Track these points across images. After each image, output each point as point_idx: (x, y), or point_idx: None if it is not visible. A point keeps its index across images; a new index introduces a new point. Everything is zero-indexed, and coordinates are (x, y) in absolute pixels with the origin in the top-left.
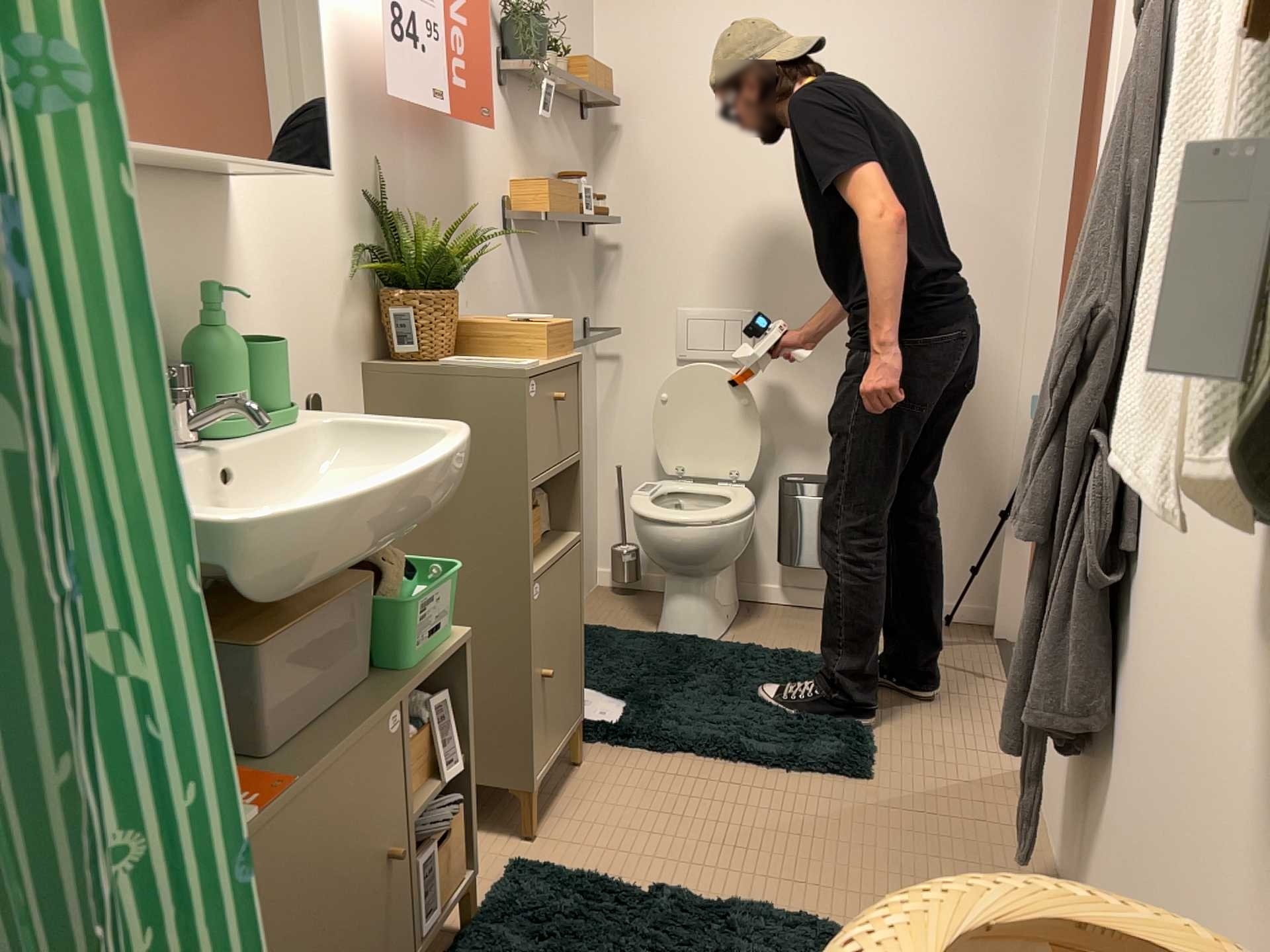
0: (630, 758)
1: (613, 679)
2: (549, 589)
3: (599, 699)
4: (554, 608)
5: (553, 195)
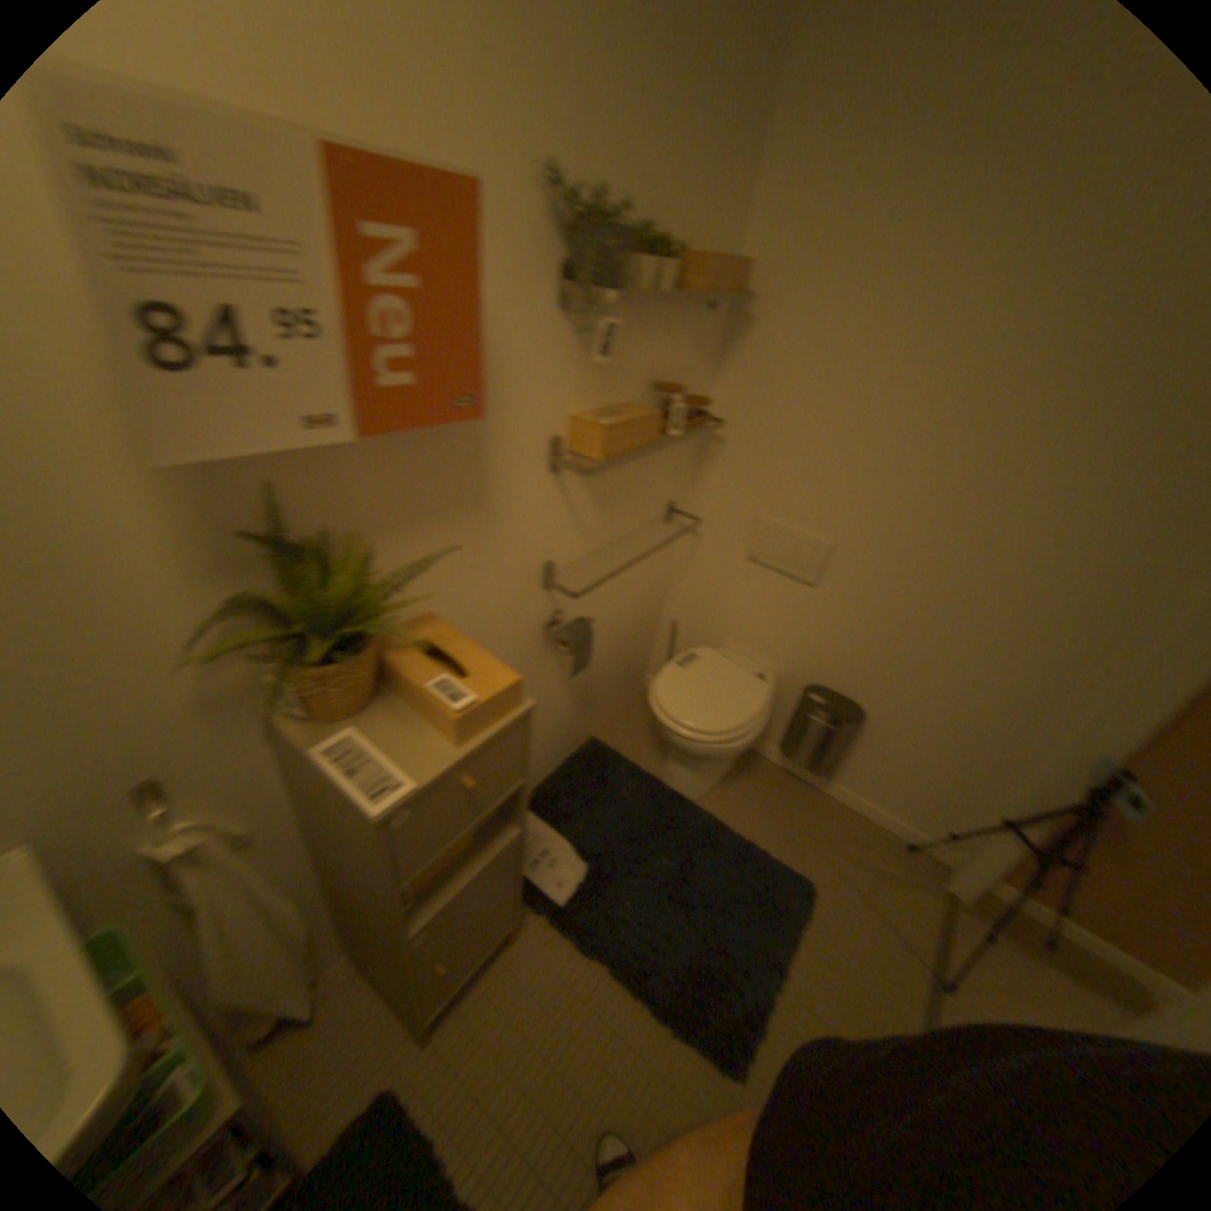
0: (551, 955)
1: (588, 837)
2: (444, 920)
3: (564, 861)
4: (456, 922)
5: (610, 435)
